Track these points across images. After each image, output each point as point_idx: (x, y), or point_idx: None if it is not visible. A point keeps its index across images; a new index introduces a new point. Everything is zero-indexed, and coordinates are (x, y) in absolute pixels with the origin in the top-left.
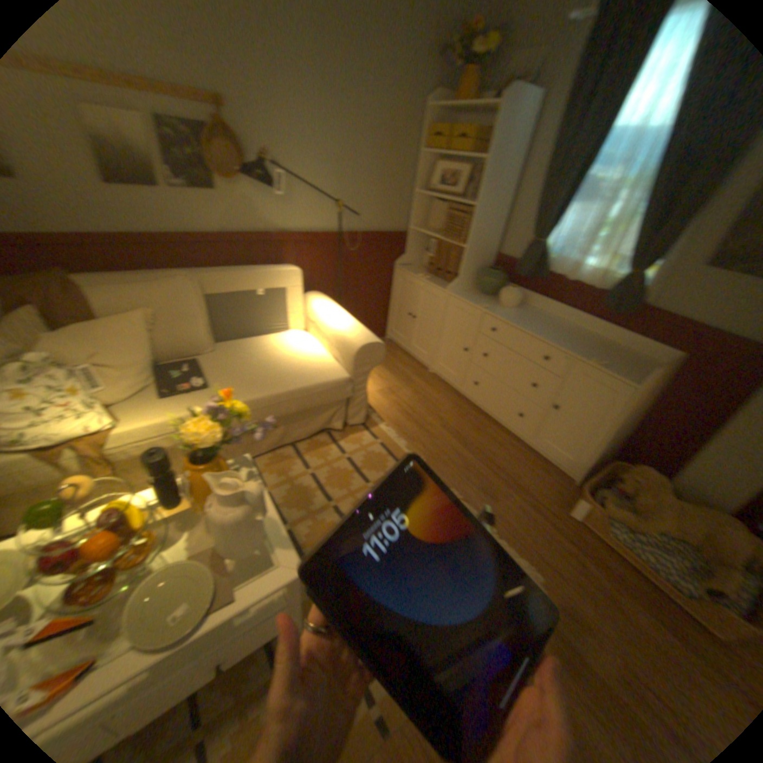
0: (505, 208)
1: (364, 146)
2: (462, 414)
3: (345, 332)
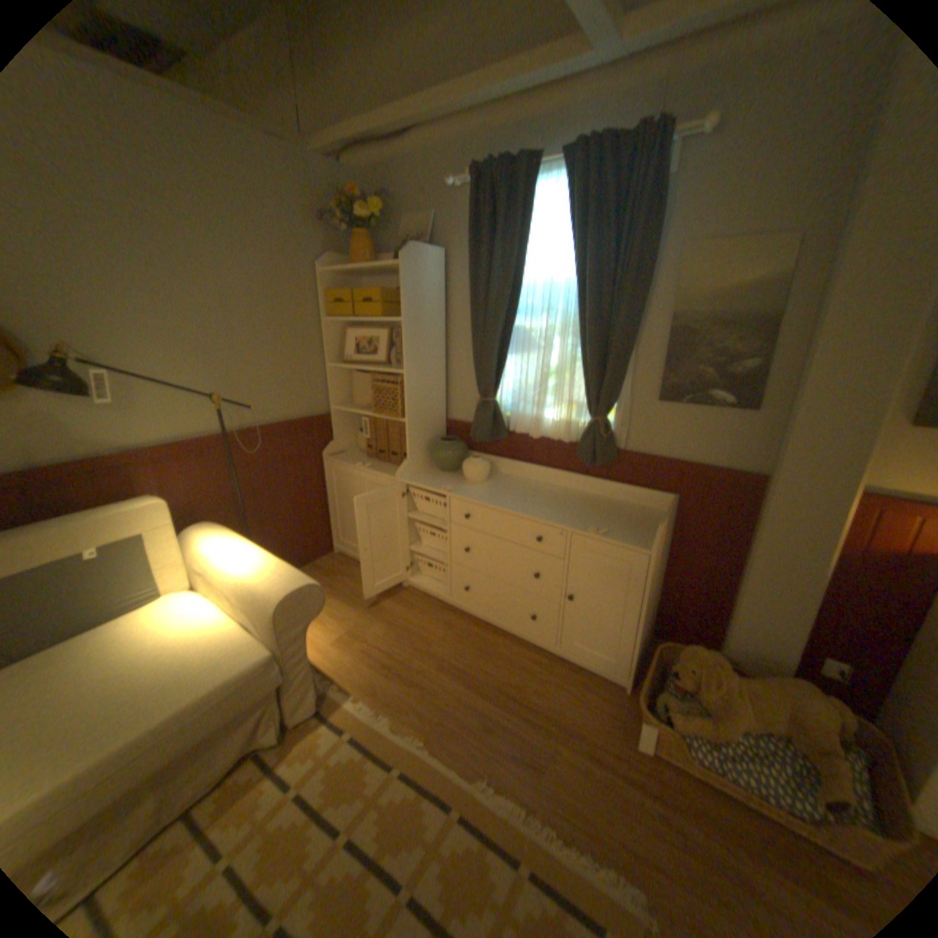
0: (439, 369)
1: (238, 322)
2: (460, 637)
3: (250, 581)
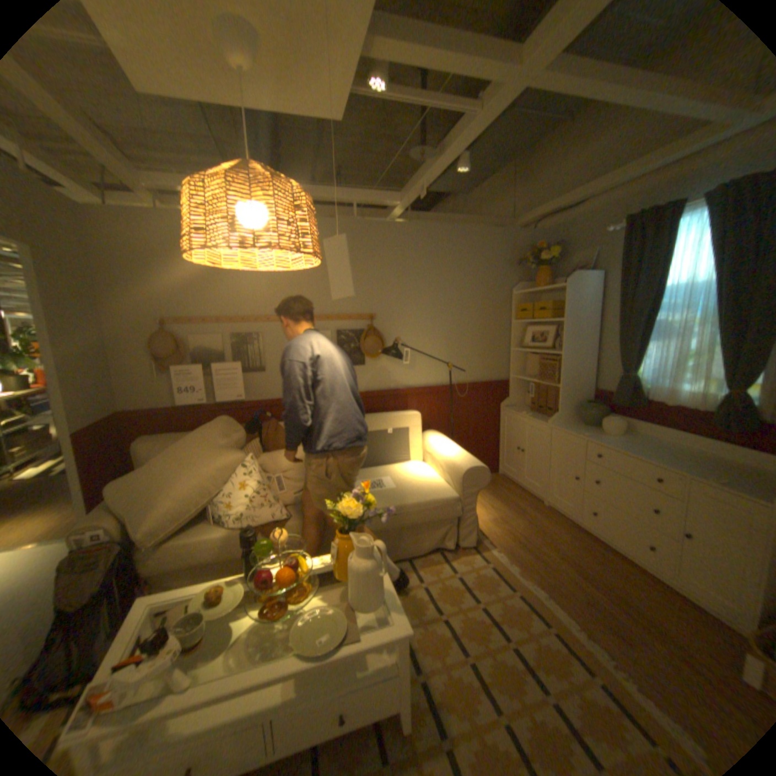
0: (591, 352)
1: (465, 325)
2: (584, 548)
3: (453, 458)
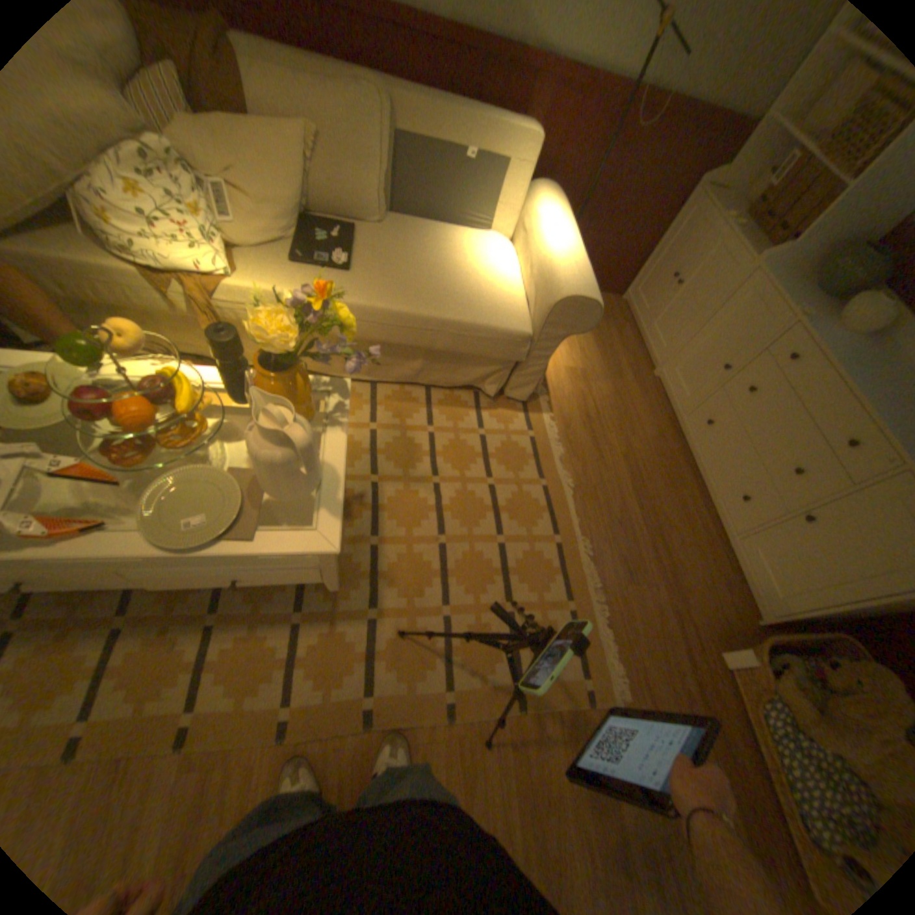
0: None
1: None
2: (663, 454)
3: (557, 265)
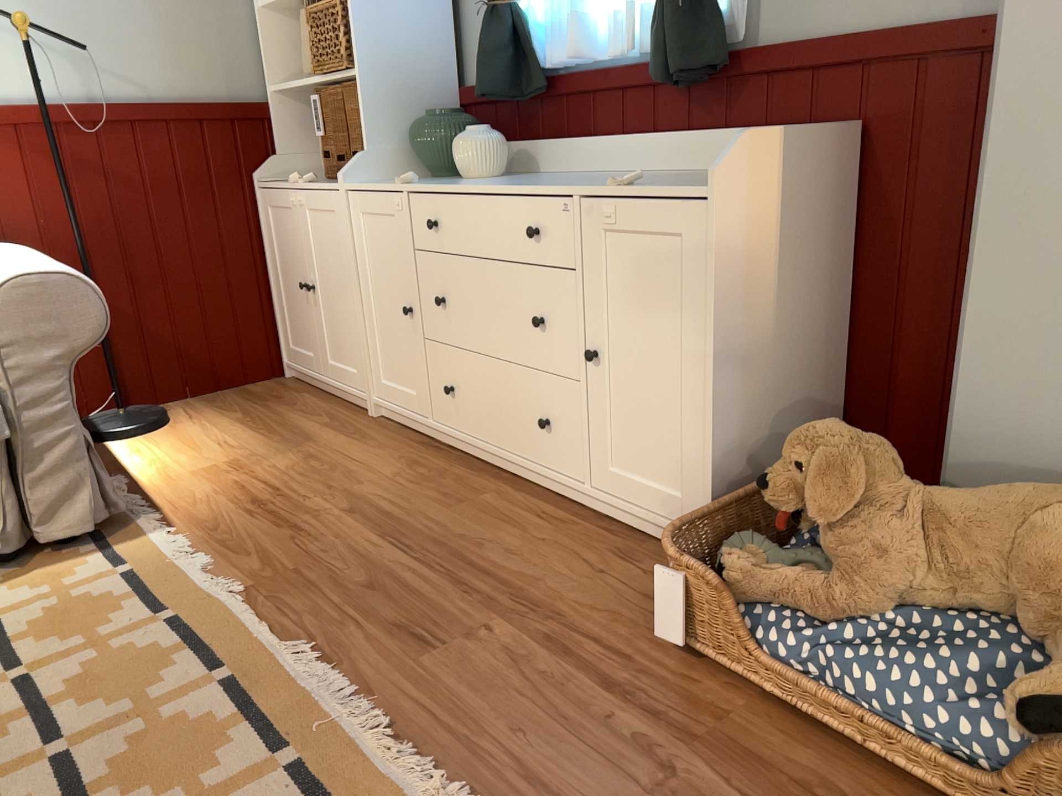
0: None
1: None
2: (423, 477)
3: None
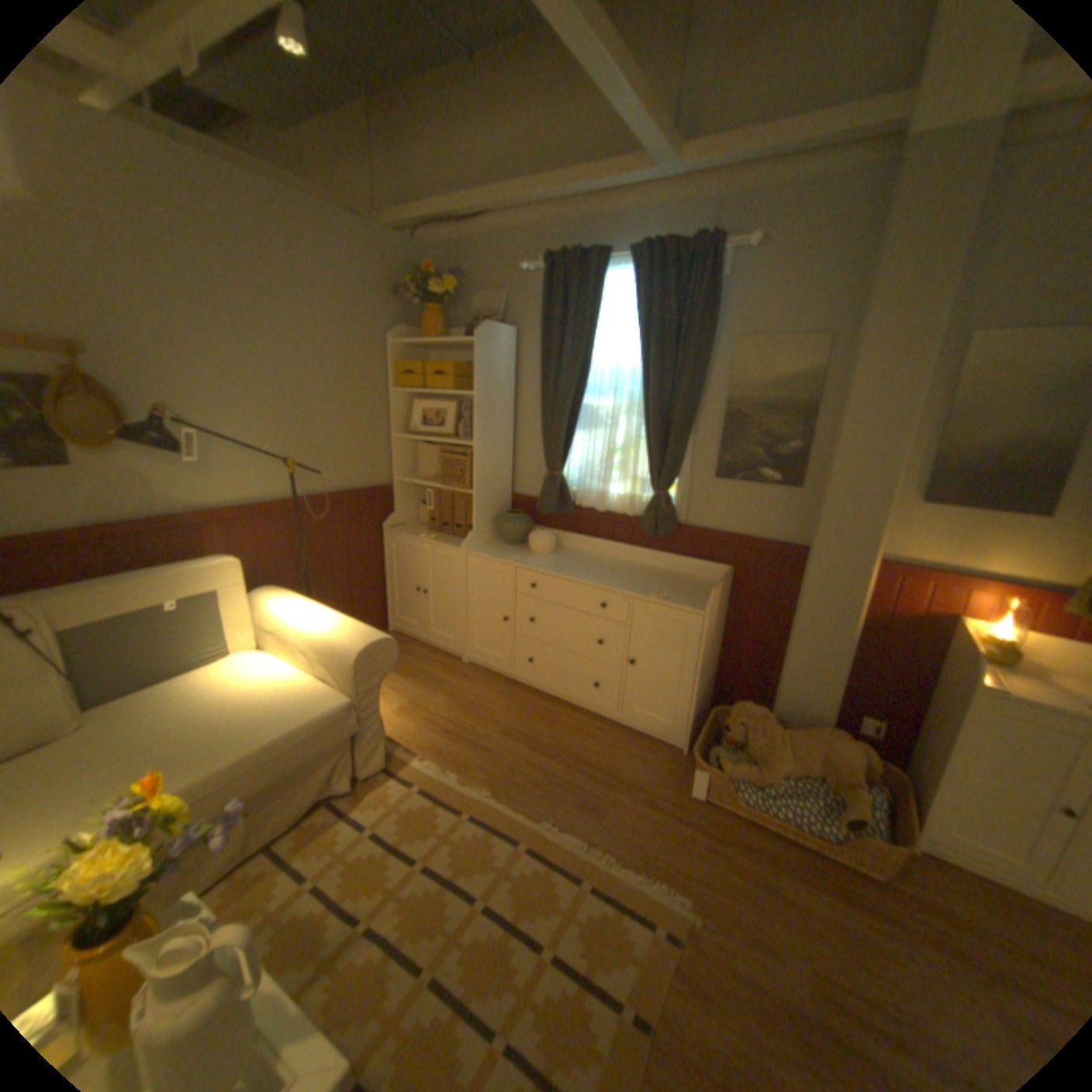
0: (506, 443)
1: (311, 389)
2: (523, 707)
3: (328, 635)
